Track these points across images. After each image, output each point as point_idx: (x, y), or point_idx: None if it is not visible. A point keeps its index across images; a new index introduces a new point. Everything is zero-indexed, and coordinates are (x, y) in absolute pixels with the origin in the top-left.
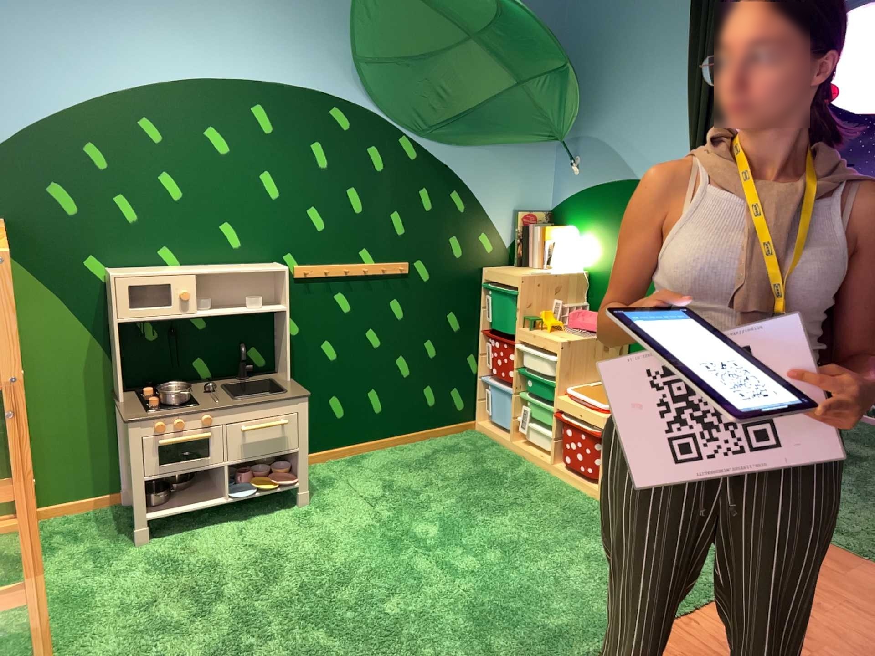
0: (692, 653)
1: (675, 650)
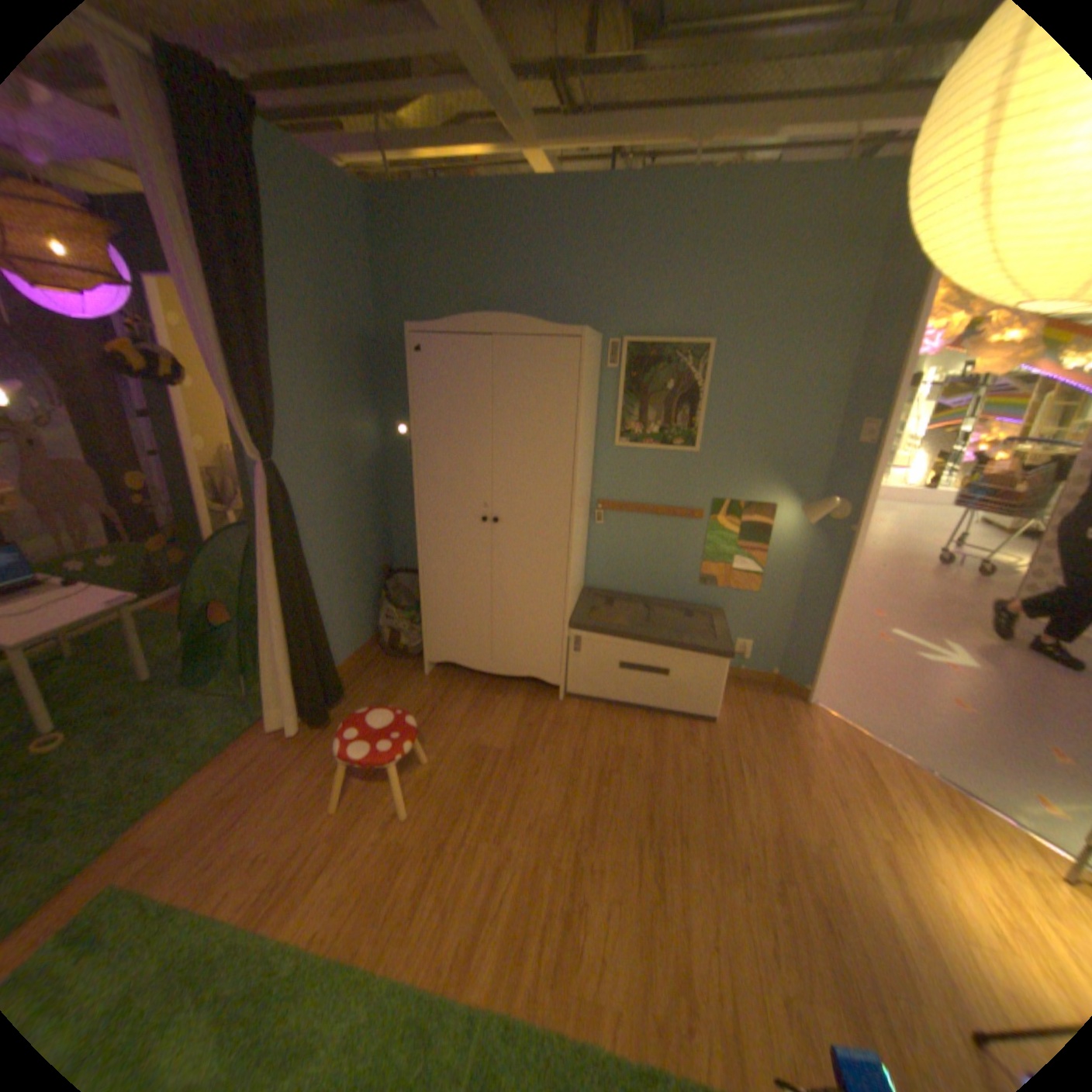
0: (377, 907)
1: (380, 922)
